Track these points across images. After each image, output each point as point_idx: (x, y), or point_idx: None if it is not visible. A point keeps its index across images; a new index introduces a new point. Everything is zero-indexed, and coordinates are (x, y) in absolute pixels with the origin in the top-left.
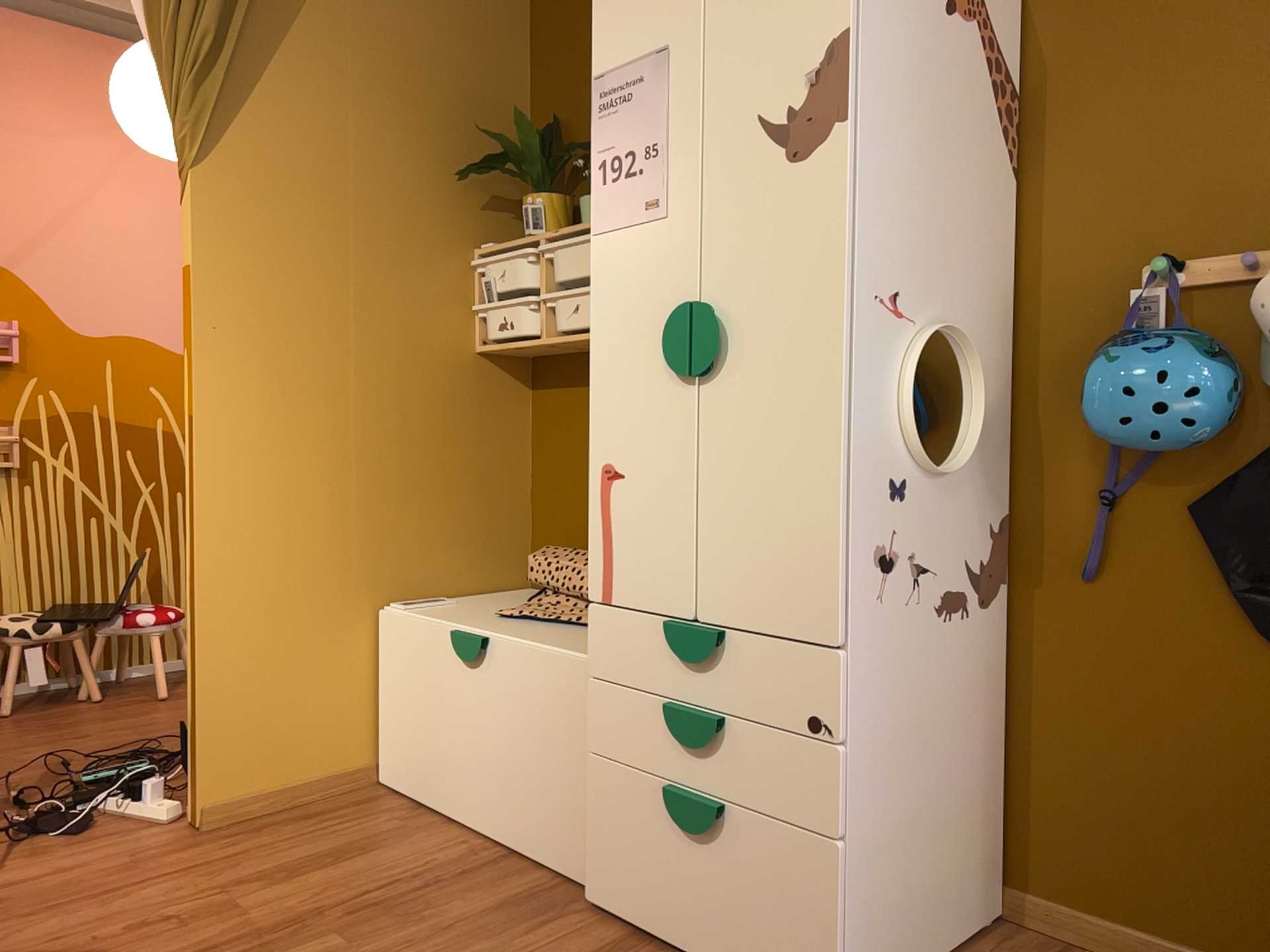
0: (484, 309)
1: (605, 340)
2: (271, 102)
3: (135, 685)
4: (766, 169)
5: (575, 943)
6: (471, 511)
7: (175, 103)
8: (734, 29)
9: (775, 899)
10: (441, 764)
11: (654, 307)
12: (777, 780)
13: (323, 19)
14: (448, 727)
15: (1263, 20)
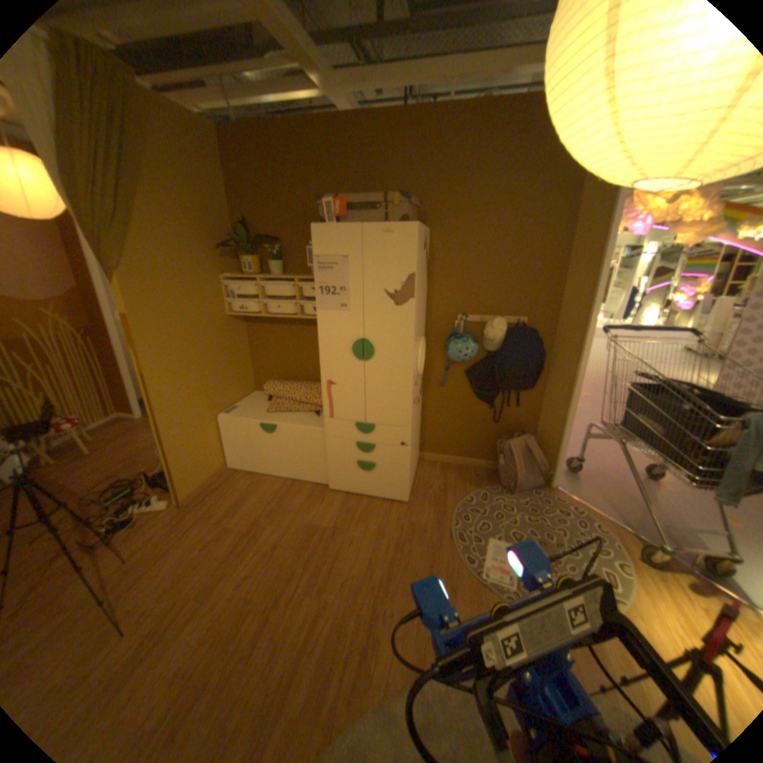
0: (228, 300)
1: (325, 345)
2: (138, 233)
3: (65, 453)
4: (386, 307)
5: (335, 502)
6: (236, 374)
7: (96, 241)
8: (373, 260)
9: (390, 480)
10: (260, 461)
11: (345, 339)
12: (390, 456)
13: (147, 186)
14: (262, 451)
15: (488, 258)
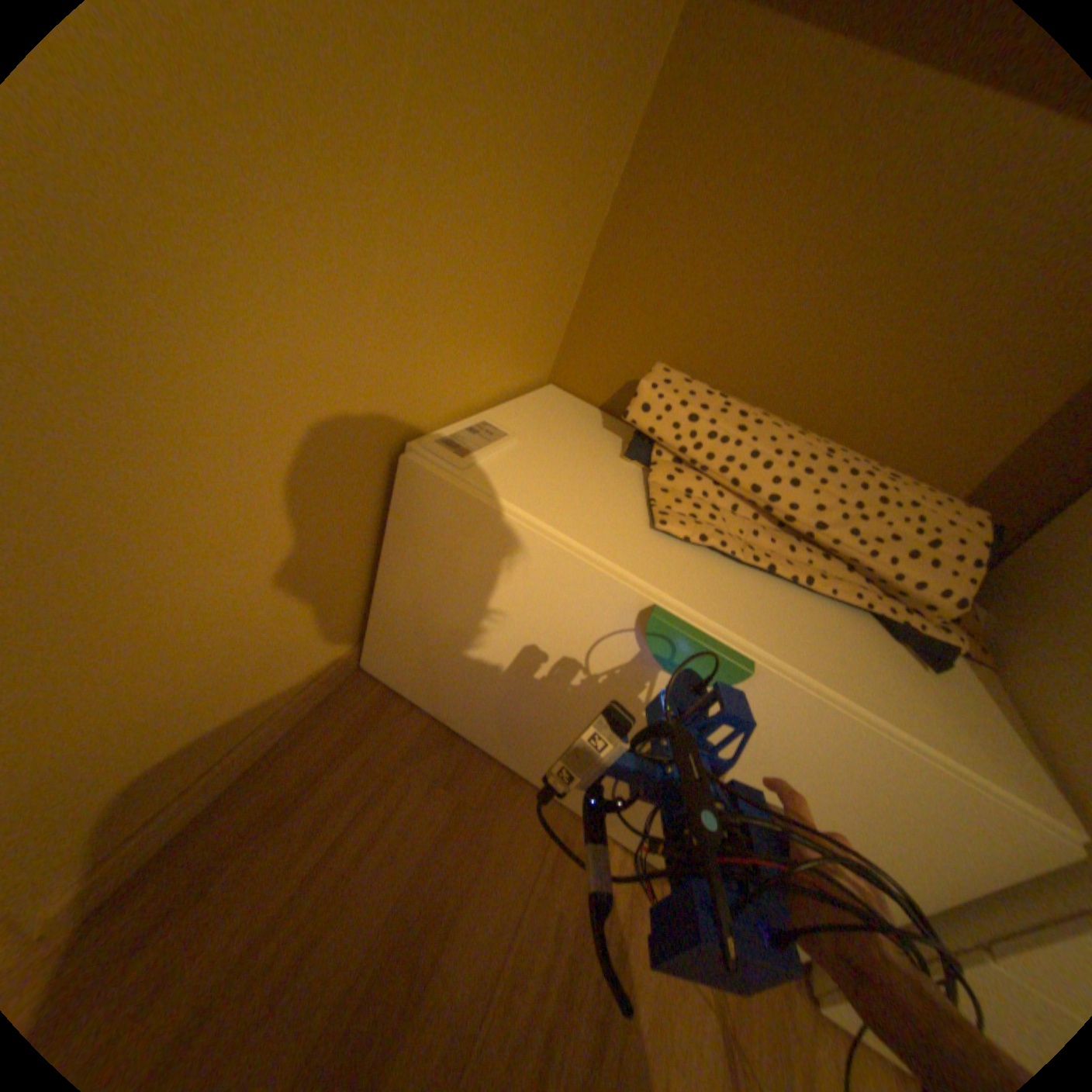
0: None
1: None
2: None
3: None
4: None
5: None
6: (551, 251)
7: None
8: None
9: None
10: (526, 722)
11: None
12: None
13: None
14: (565, 699)
15: None
